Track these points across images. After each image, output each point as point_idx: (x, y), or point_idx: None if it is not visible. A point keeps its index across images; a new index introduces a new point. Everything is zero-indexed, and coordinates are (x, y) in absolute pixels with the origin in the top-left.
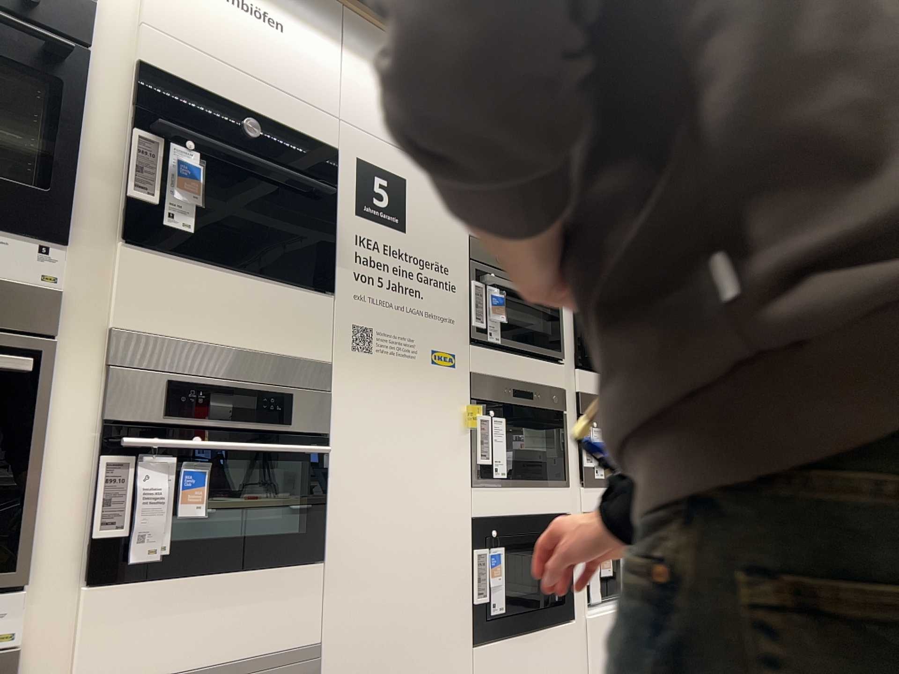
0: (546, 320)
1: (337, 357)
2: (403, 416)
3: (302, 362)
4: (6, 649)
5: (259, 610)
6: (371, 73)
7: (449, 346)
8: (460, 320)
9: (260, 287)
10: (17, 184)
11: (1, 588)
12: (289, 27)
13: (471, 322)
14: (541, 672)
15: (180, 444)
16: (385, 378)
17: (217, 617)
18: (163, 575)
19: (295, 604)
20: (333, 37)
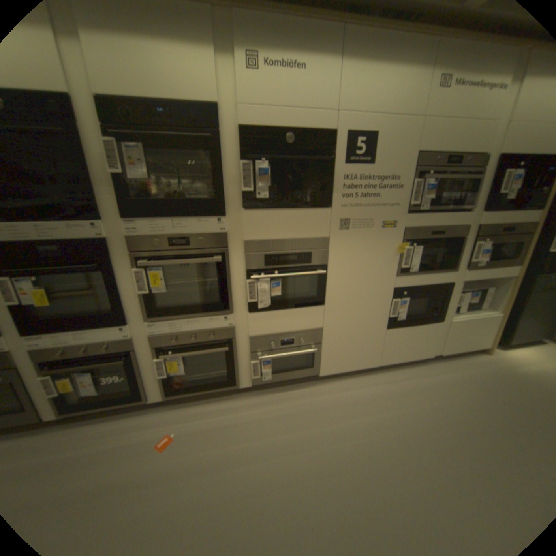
0: (468, 187)
1: (332, 234)
2: (363, 252)
3: (317, 236)
4: (231, 326)
5: (300, 318)
6: (361, 66)
7: (394, 217)
8: (403, 203)
9: (297, 213)
10: (207, 196)
11: (227, 314)
12: (308, 61)
13: (410, 202)
14: (419, 338)
15: (268, 277)
16: (355, 238)
17: (287, 320)
18: (269, 310)
19: (313, 317)
20: (336, 52)
